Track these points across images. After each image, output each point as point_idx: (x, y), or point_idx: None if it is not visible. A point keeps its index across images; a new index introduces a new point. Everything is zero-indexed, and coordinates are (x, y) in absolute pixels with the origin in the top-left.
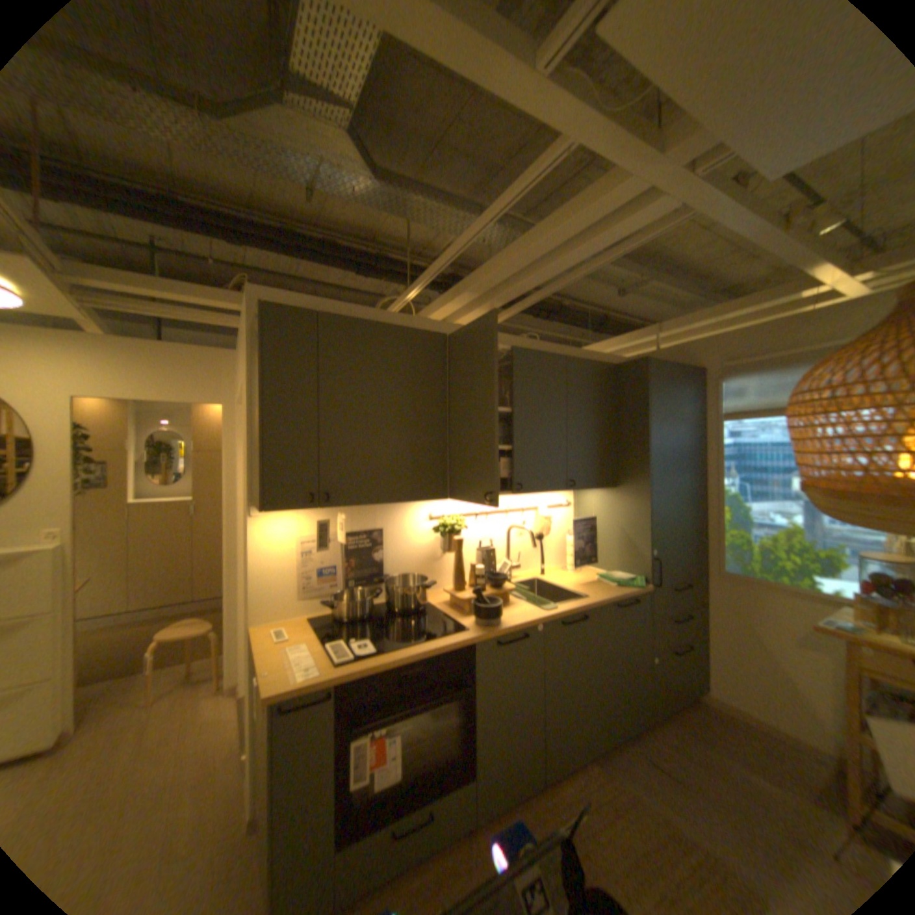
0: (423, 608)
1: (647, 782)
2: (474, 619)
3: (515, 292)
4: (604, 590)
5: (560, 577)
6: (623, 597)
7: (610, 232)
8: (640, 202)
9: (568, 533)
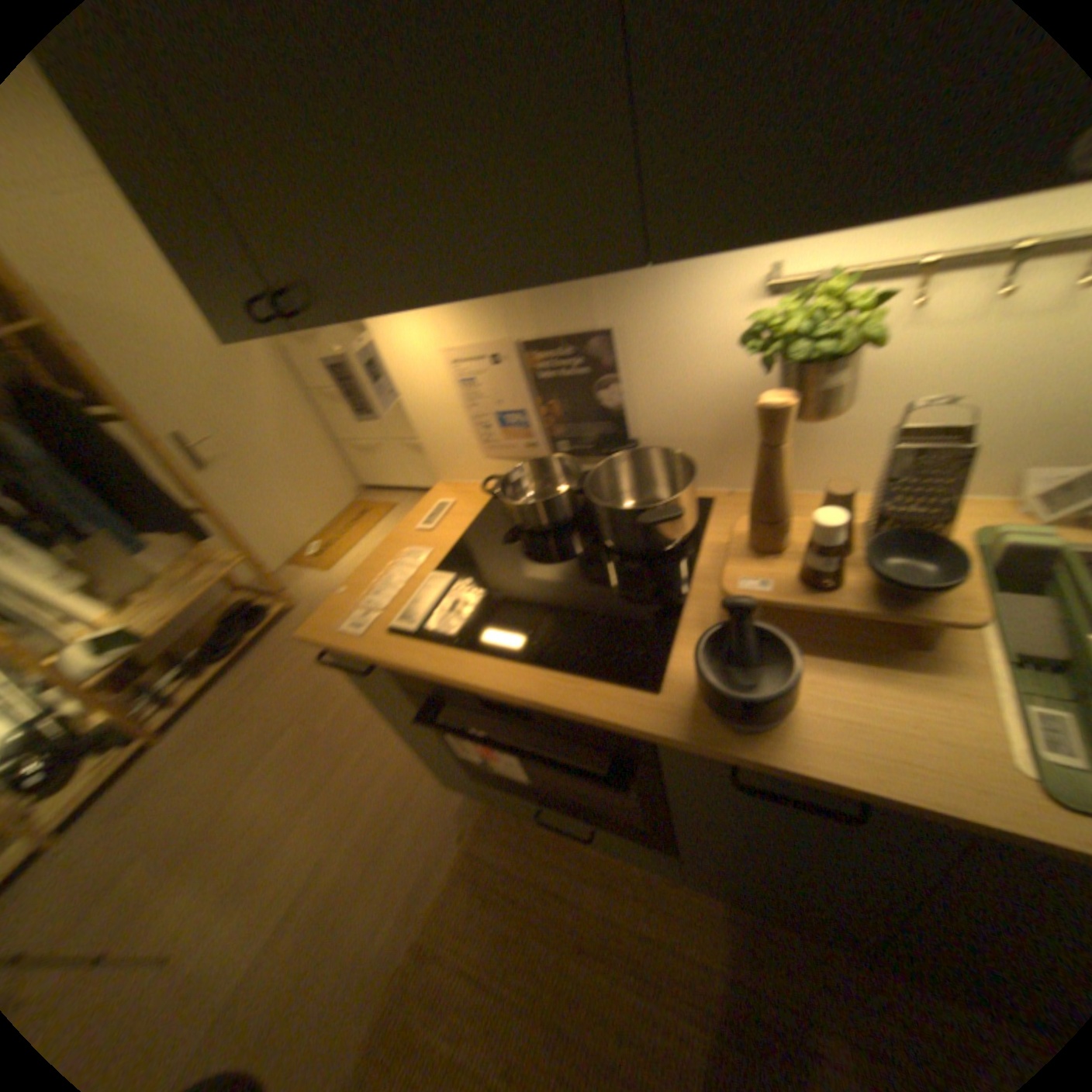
0: (679, 546)
1: None
2: (694, 677)
3: None
4: None
5: None
6: None
7: None
8: None
9: None
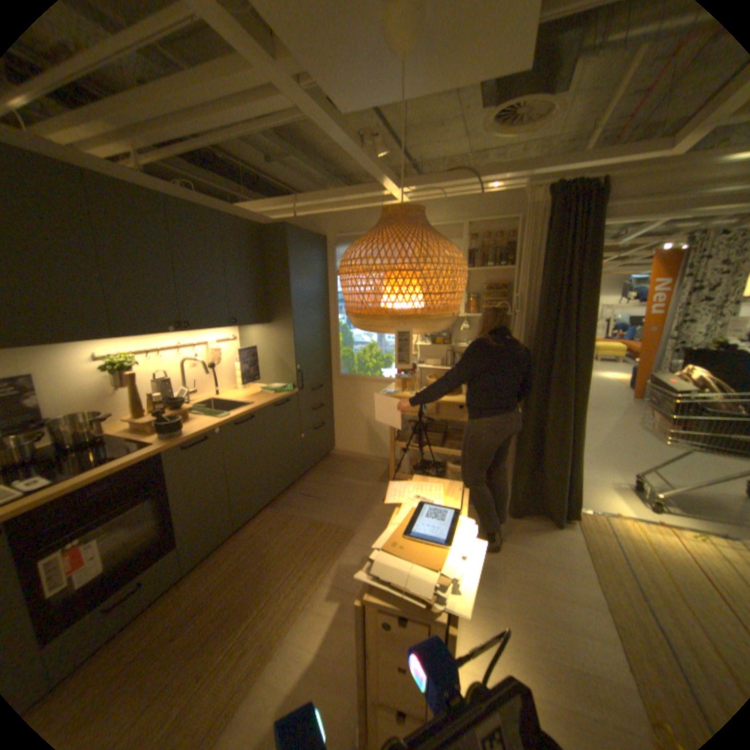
0: (100, 441)
1: (298, 506)
2: (156, 436)
3: (159, 138)
4: (265, 397)
5: (231, 395)
6: (278, 400)
7: (243, 110)
8: (264, 93)
9: (236, 362)
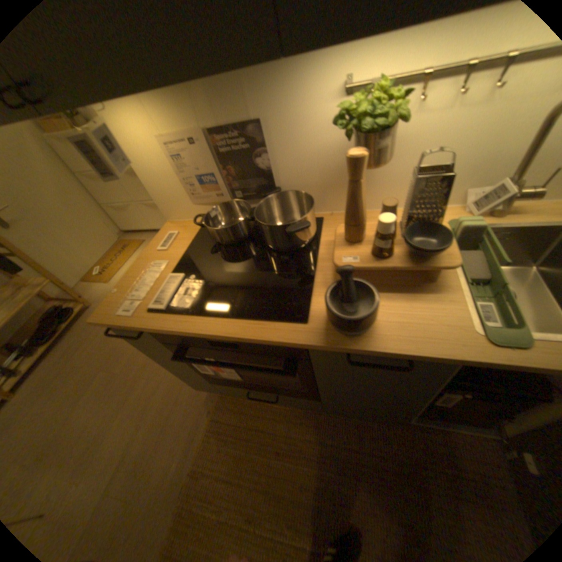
0: (306, 244)
1: None
2: (323, 311)
3: None
4: None
5: None
6: None
7: None
8: None
9: None
